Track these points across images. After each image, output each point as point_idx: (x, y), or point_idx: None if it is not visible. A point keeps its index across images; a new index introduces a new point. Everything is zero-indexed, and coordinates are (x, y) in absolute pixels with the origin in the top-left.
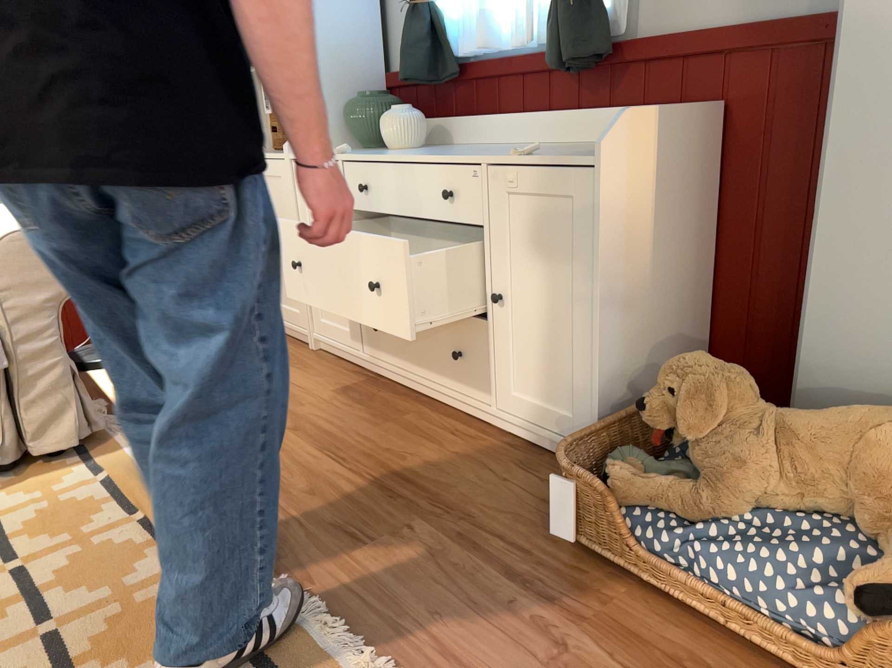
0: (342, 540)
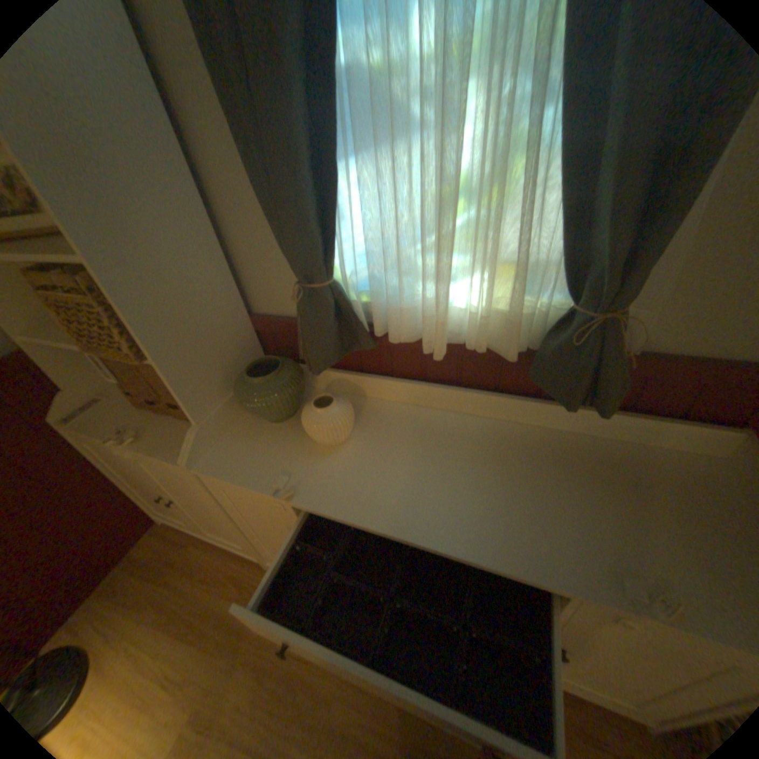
0: None
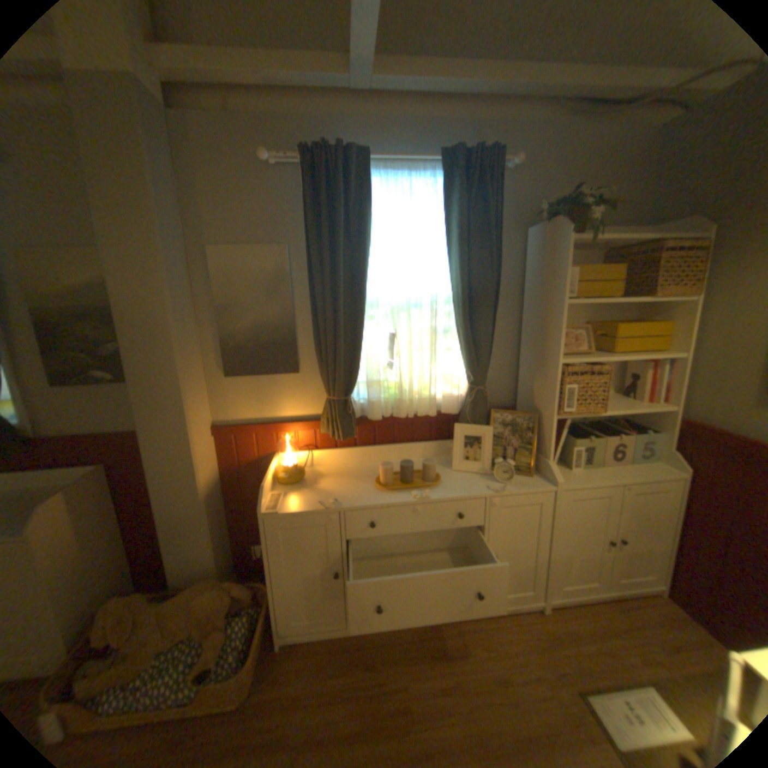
0: None
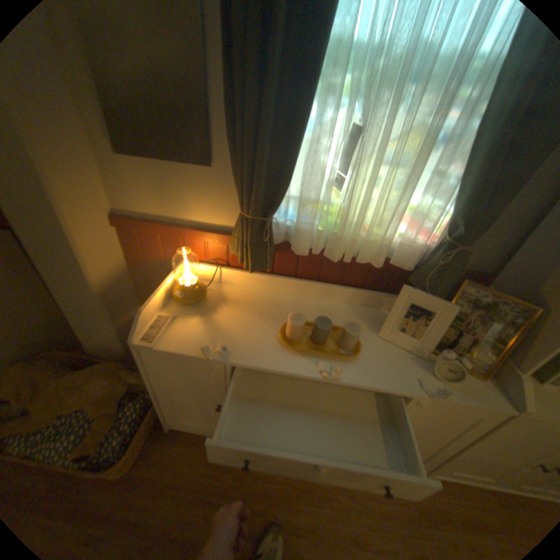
0: None
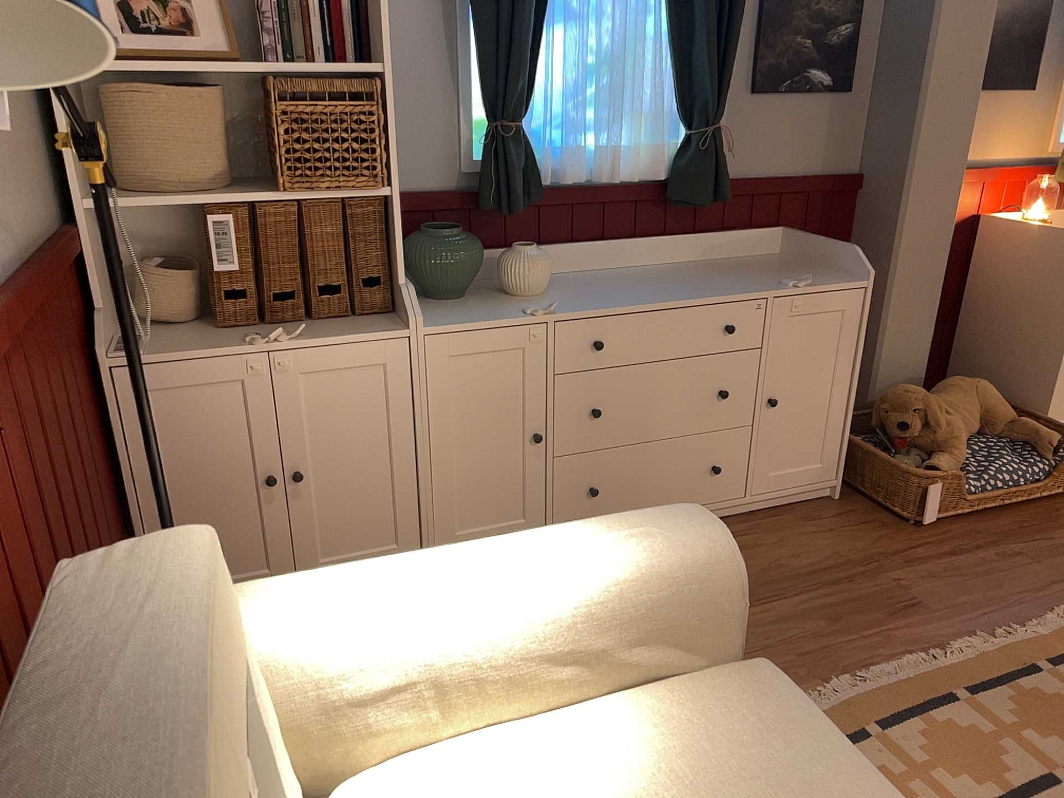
0: (912, 612)
